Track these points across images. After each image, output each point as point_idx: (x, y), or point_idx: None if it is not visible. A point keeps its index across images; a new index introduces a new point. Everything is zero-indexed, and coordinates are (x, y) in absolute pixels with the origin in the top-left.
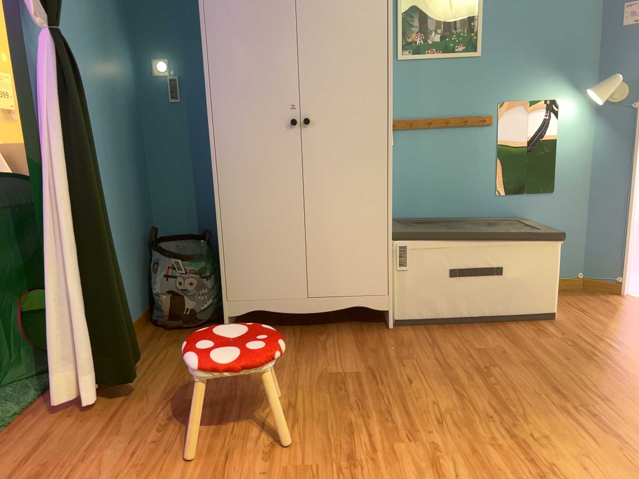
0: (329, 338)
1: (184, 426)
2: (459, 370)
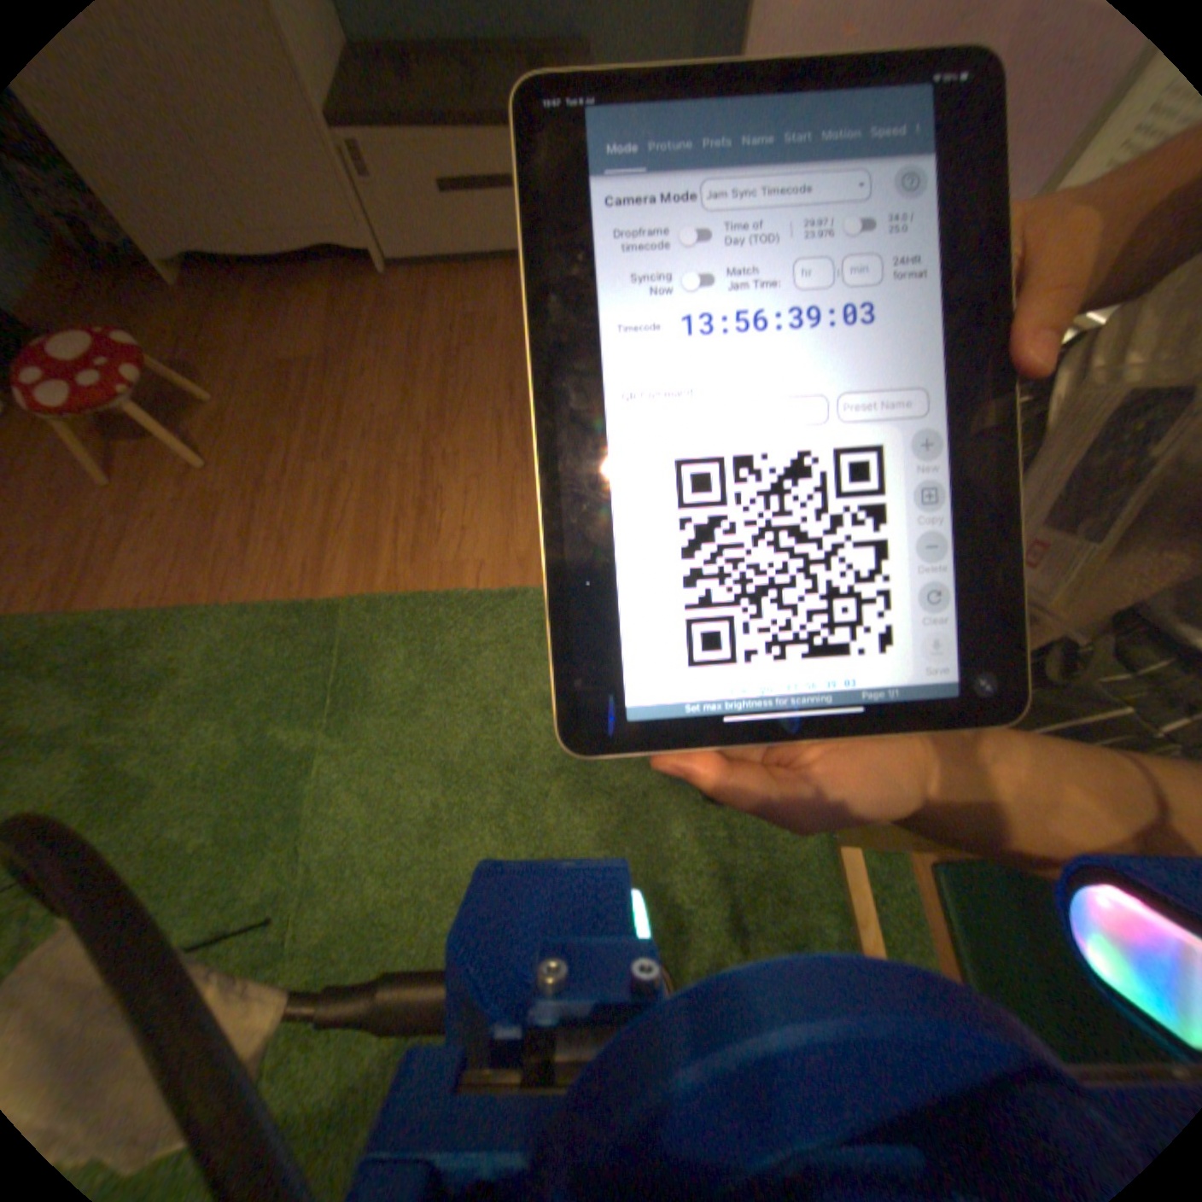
0: (299, 290)
1: (108, 437)
2: (430, 347)
